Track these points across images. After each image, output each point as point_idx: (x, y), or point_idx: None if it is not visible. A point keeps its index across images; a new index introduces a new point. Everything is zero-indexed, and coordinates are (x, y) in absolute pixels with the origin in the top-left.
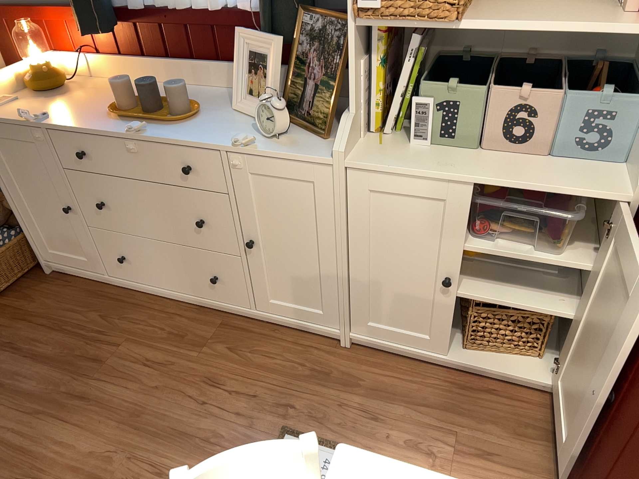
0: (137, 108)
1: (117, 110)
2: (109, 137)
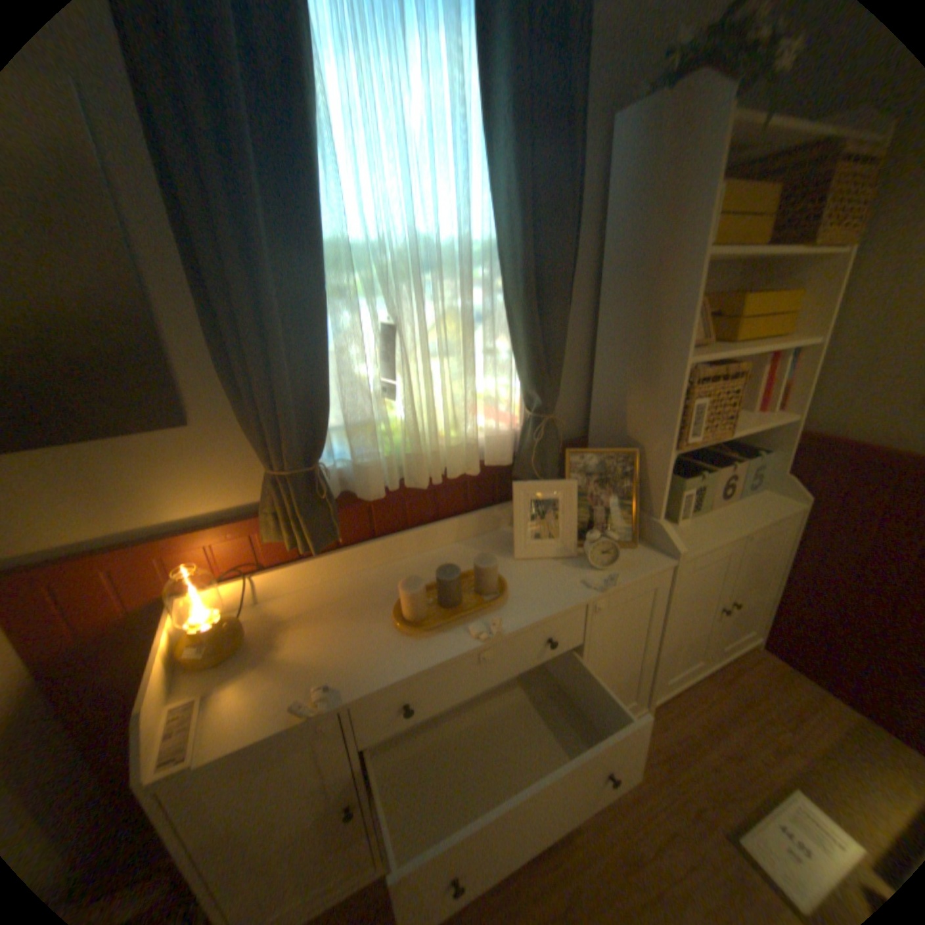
0: (430, 608)
1: (412, 623)
2: (448, 661)
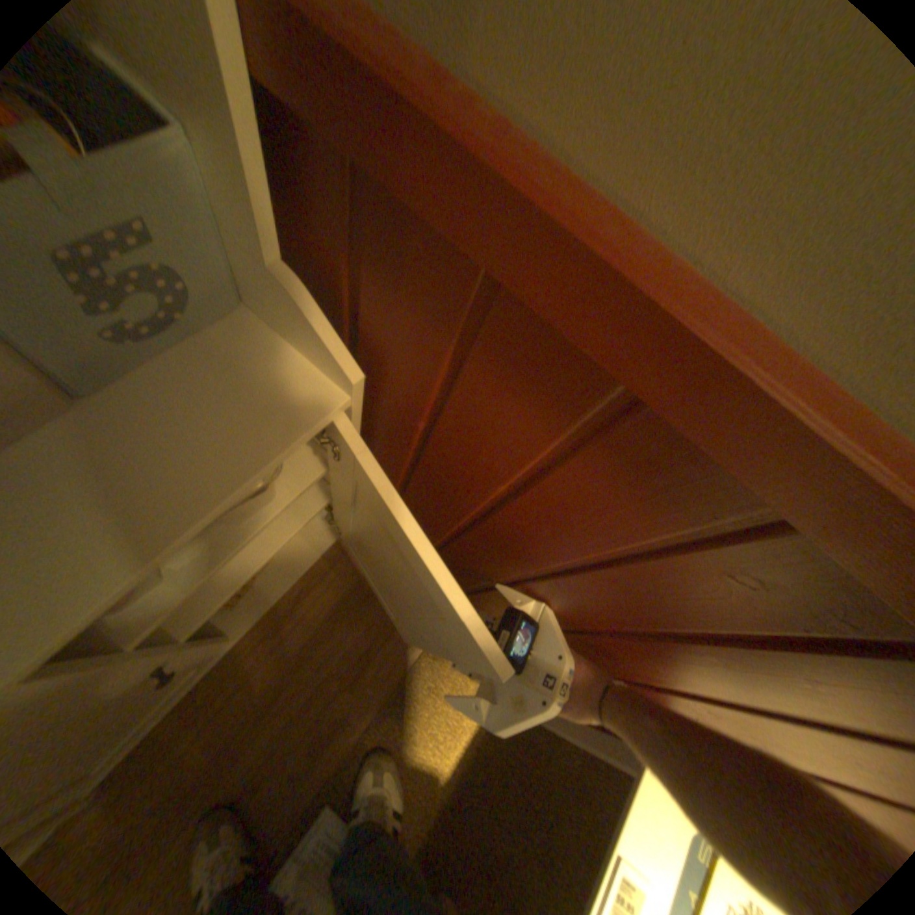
0: None
1: None
2: None
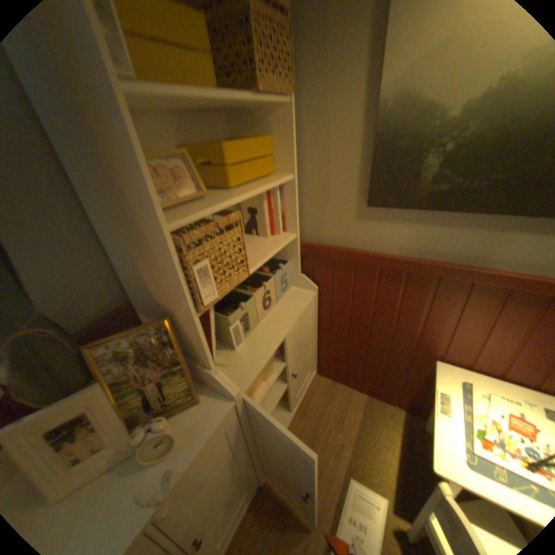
0: None
1: None
2: None
